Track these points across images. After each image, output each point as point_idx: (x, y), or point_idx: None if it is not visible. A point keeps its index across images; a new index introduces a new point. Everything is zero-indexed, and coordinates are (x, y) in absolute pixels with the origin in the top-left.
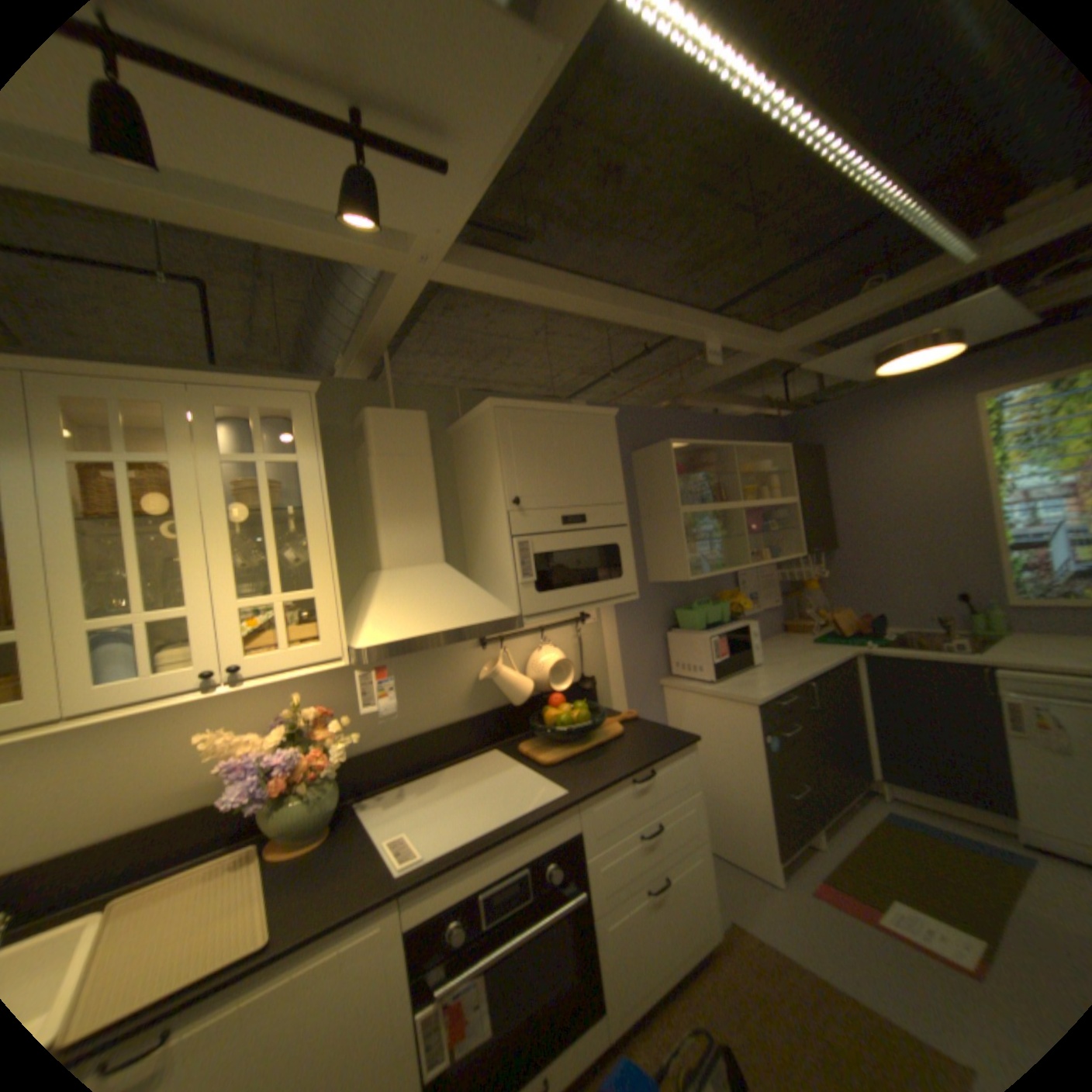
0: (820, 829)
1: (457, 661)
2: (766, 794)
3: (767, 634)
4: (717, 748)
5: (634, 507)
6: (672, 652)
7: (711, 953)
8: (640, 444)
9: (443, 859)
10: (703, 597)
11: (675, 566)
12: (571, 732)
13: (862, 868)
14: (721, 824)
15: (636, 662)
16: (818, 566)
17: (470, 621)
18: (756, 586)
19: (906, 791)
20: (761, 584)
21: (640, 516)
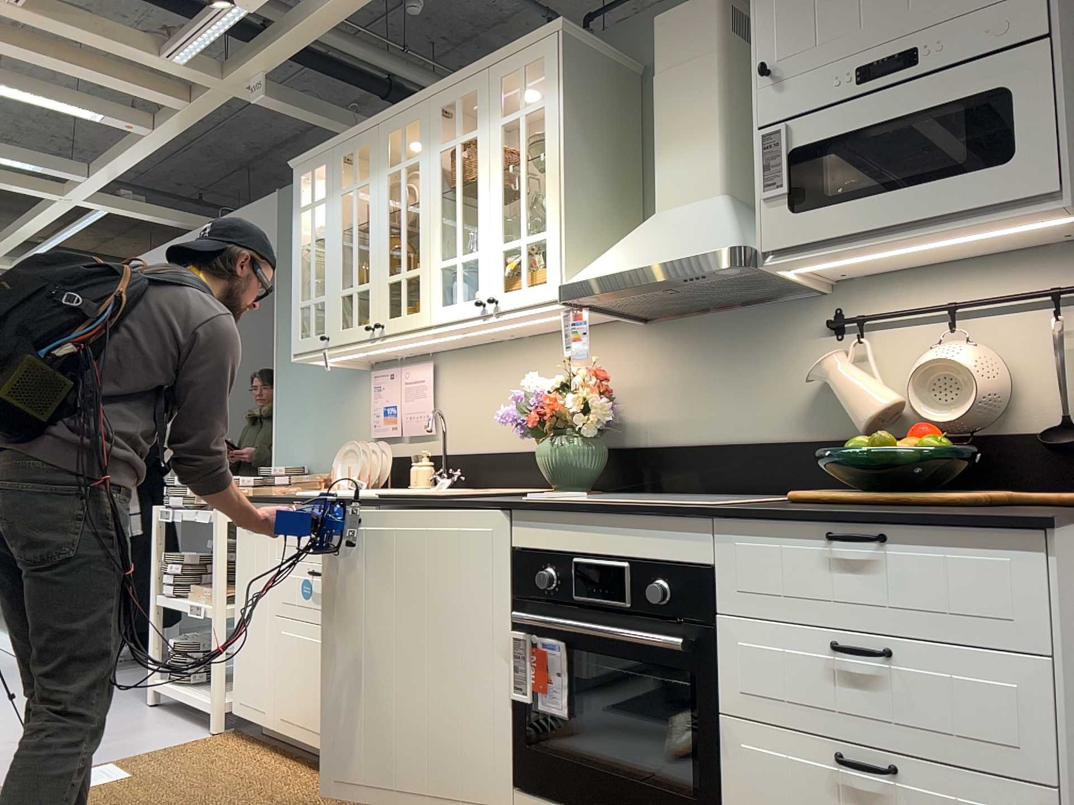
0: None
1: (792, 350)
2: None
3: None
4: None
5: None
6: None
7: None
8: None
9: (558, 502)
10: None
11: None
12: (867, 467)
13: None
14: None
15: None
16: None
17: (672, 255)
18: None
19: None
20: None
21: None
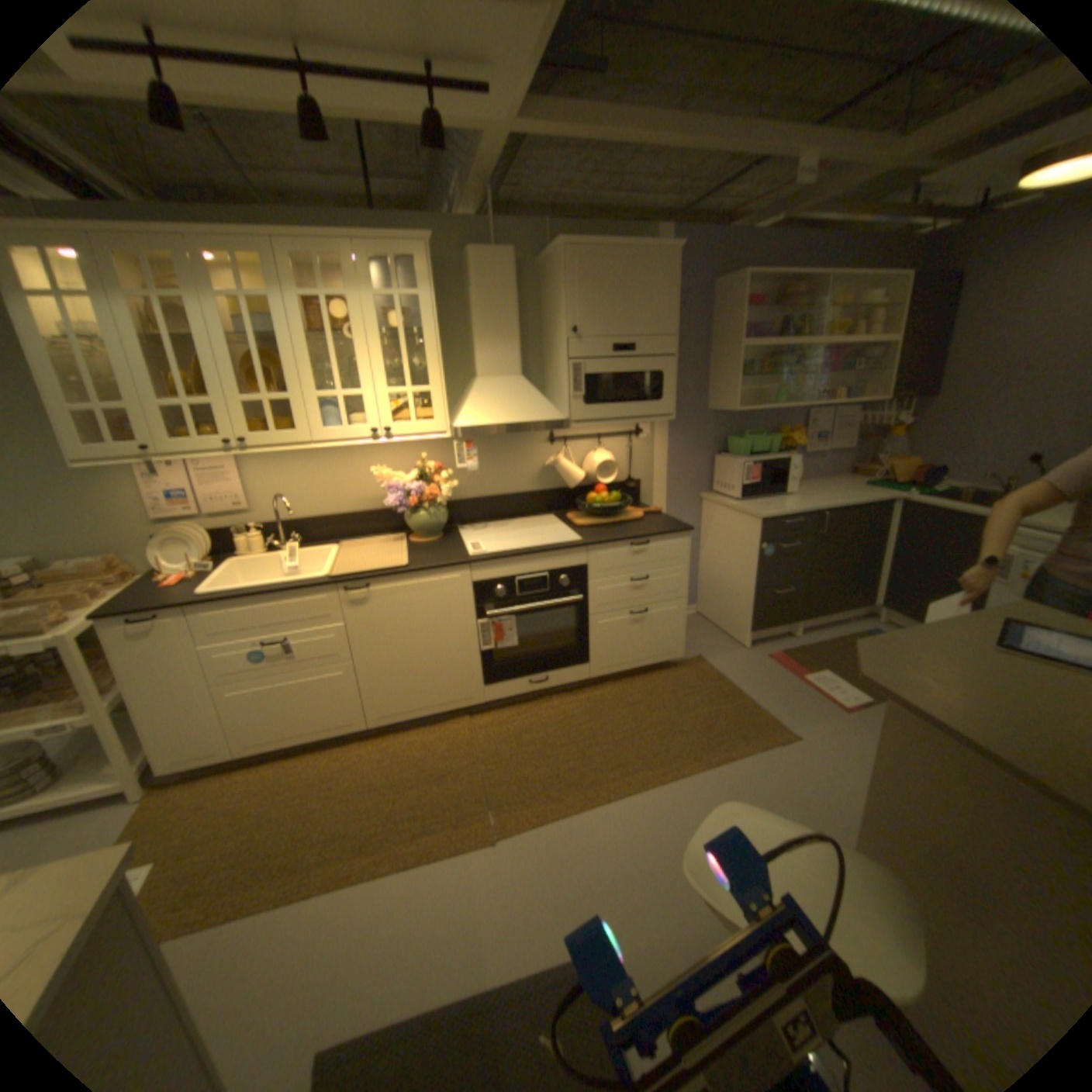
0: (798, 621)
1: (531, 452)
2: (753, 584)
3: (830, 472)
4: (729, 549)
5: (706, 337)
6: (717, 473)
7: (673, 661)
8: (728, 271)
9: (498, 555)
10: (763, 429)
11: (729, 396)
12: (602, 511)
13: (822, 651)
14: (721, 603)
15: (680, 476)
16: (914, 412)
17: (530, 420)
18: (829, 425)
19: (903, 617)
20: (837, 424)
21: (711, 346)
